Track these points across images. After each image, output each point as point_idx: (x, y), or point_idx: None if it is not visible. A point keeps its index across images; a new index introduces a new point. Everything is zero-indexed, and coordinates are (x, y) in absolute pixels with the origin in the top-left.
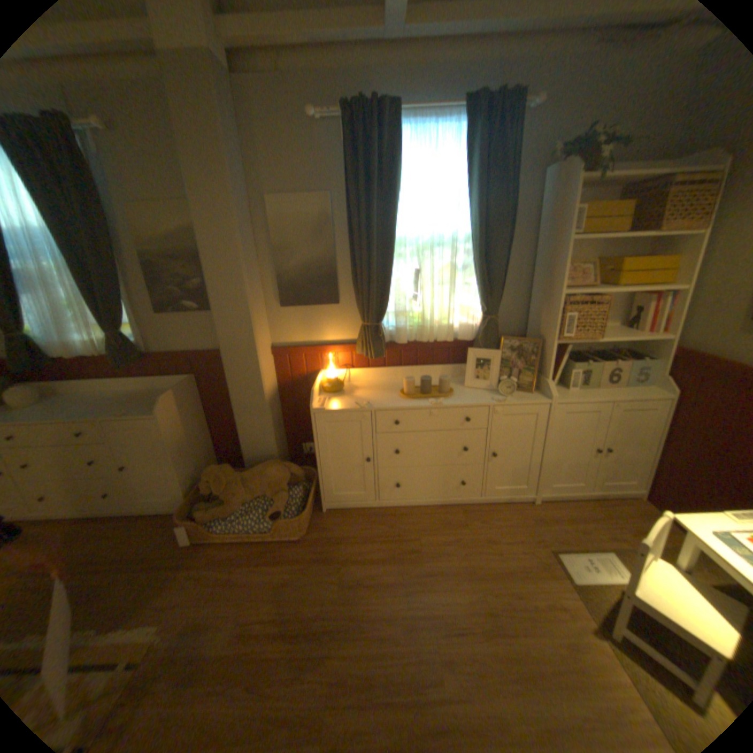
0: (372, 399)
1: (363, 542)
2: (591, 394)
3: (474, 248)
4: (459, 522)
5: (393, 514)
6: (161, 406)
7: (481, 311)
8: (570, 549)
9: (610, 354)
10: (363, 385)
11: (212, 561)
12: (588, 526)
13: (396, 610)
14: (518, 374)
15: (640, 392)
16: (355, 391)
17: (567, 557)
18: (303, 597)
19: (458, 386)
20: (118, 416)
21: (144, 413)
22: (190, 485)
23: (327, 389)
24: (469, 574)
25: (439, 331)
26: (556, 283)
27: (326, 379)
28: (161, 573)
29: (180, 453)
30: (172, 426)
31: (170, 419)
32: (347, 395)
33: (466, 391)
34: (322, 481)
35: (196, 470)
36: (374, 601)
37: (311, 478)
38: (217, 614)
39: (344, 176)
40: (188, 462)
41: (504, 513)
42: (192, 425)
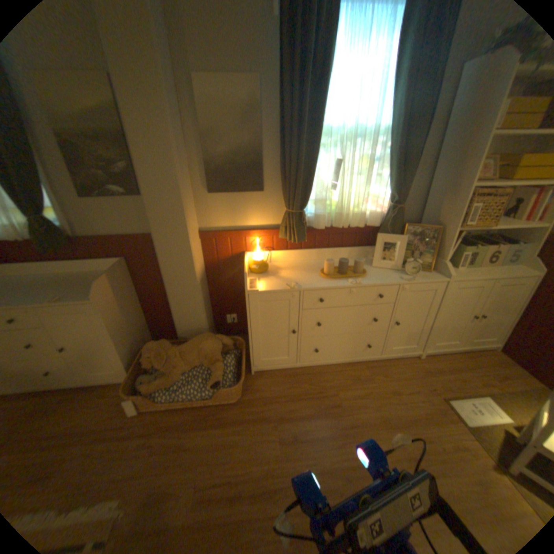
0: (297, 279)
1: (291, 400)
2: (477, 273)
3: (394, 141)
4: (366, 376)
5: (311, 373)
6: (97, 288)
7: (390, 200)
8: (456, 395)
9: (486, 238)
10: (283, 265)
11: (160, 427)
12: (464, 375)
13: (333, 461)
14: (420, 256)
15: (513, 270)
16: (279, 271)
17: (456, 403)
18: (250, 456)
19: (366, 266)
20: (53, 300)
21: (81, 297)
22: (130, 357)
23: (255, 270)
24: (385, 423)
25: (351, 217)
26: (466, 176)
27: (253, 261)
28: (114, 442)
29: (119, 331)
30: (109, 307)
31: (107, 301)
32: (273, 275)
33: (375, 270)
34: (250, 348)
35: (134, 343)
36: (313, 454)
37: (238, 345)
38: (175, 479)
39: (280, 55)
40: (127, 337)
41: (398, 366)
42: (127, 303)
